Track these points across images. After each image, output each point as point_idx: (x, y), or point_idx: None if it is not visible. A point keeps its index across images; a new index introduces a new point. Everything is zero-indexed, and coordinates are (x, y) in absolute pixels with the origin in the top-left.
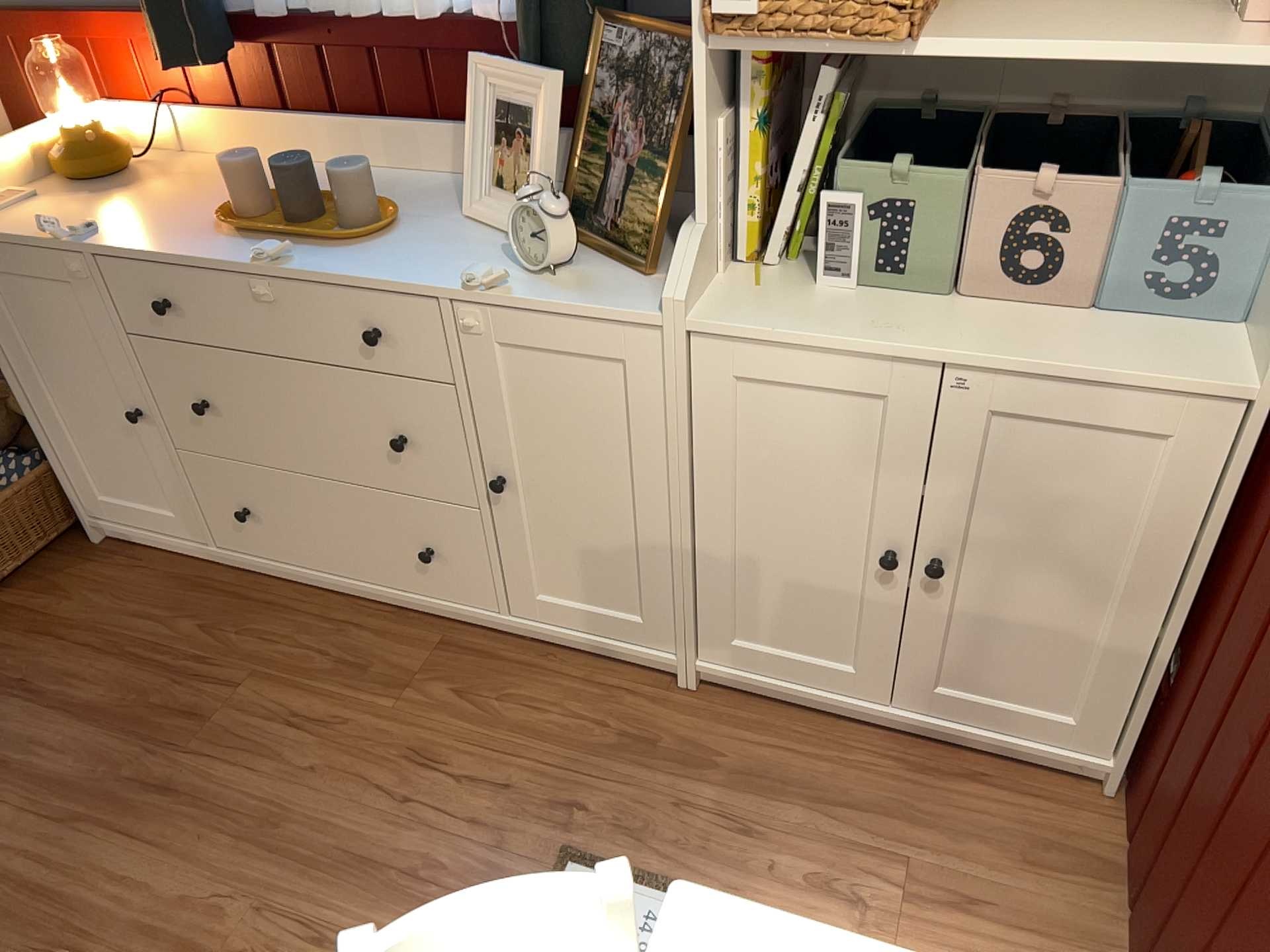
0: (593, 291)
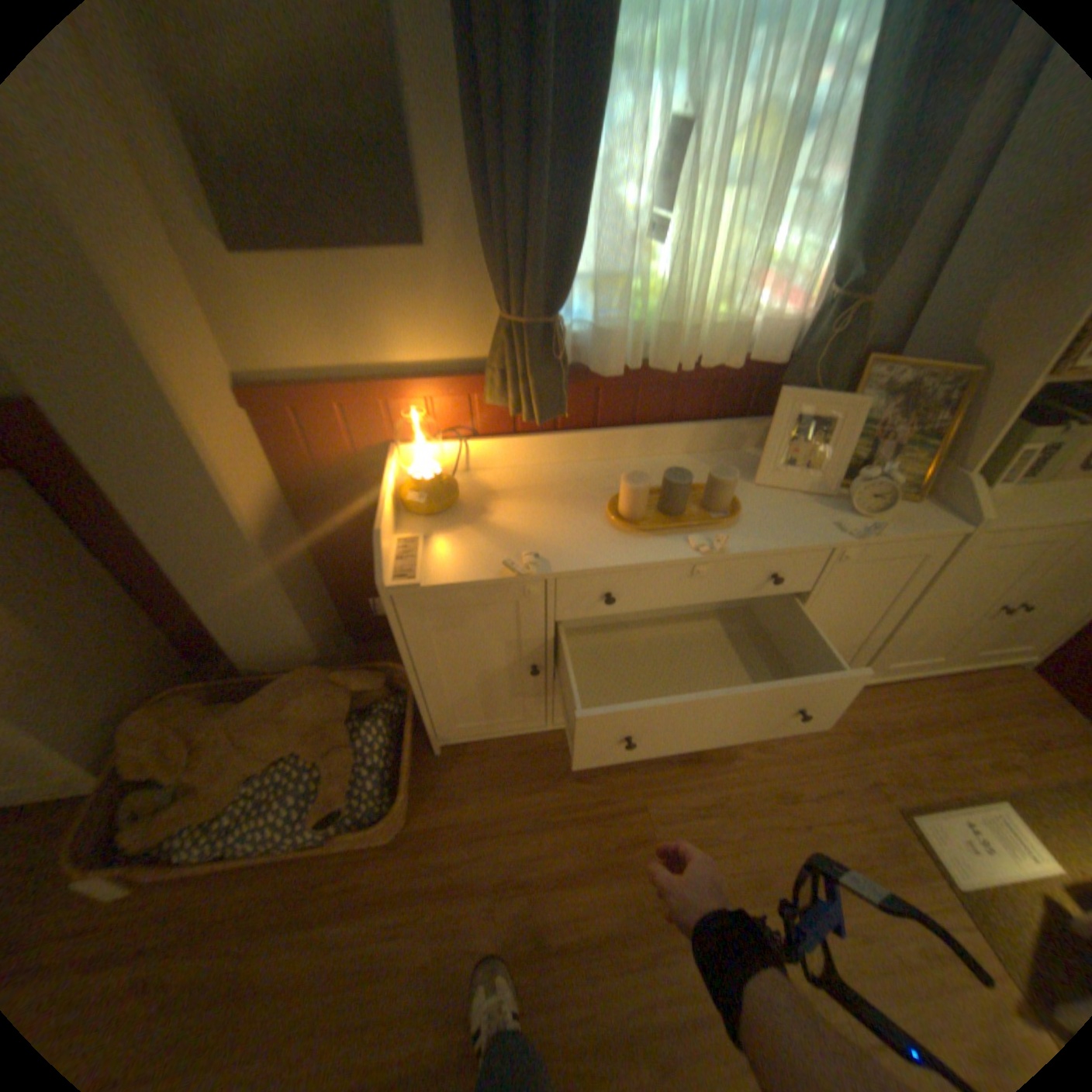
0: (912, 519)
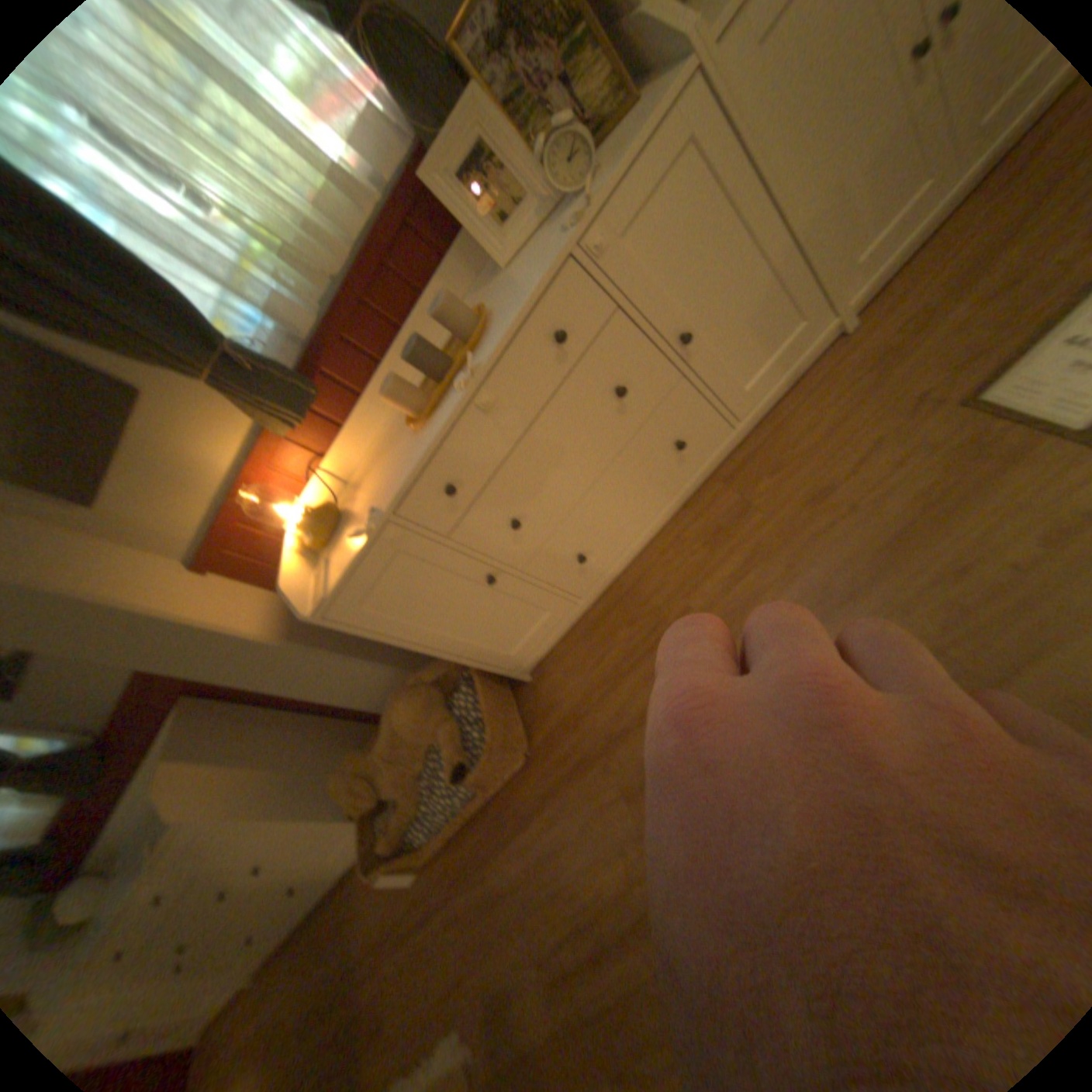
0: (625, 125)
